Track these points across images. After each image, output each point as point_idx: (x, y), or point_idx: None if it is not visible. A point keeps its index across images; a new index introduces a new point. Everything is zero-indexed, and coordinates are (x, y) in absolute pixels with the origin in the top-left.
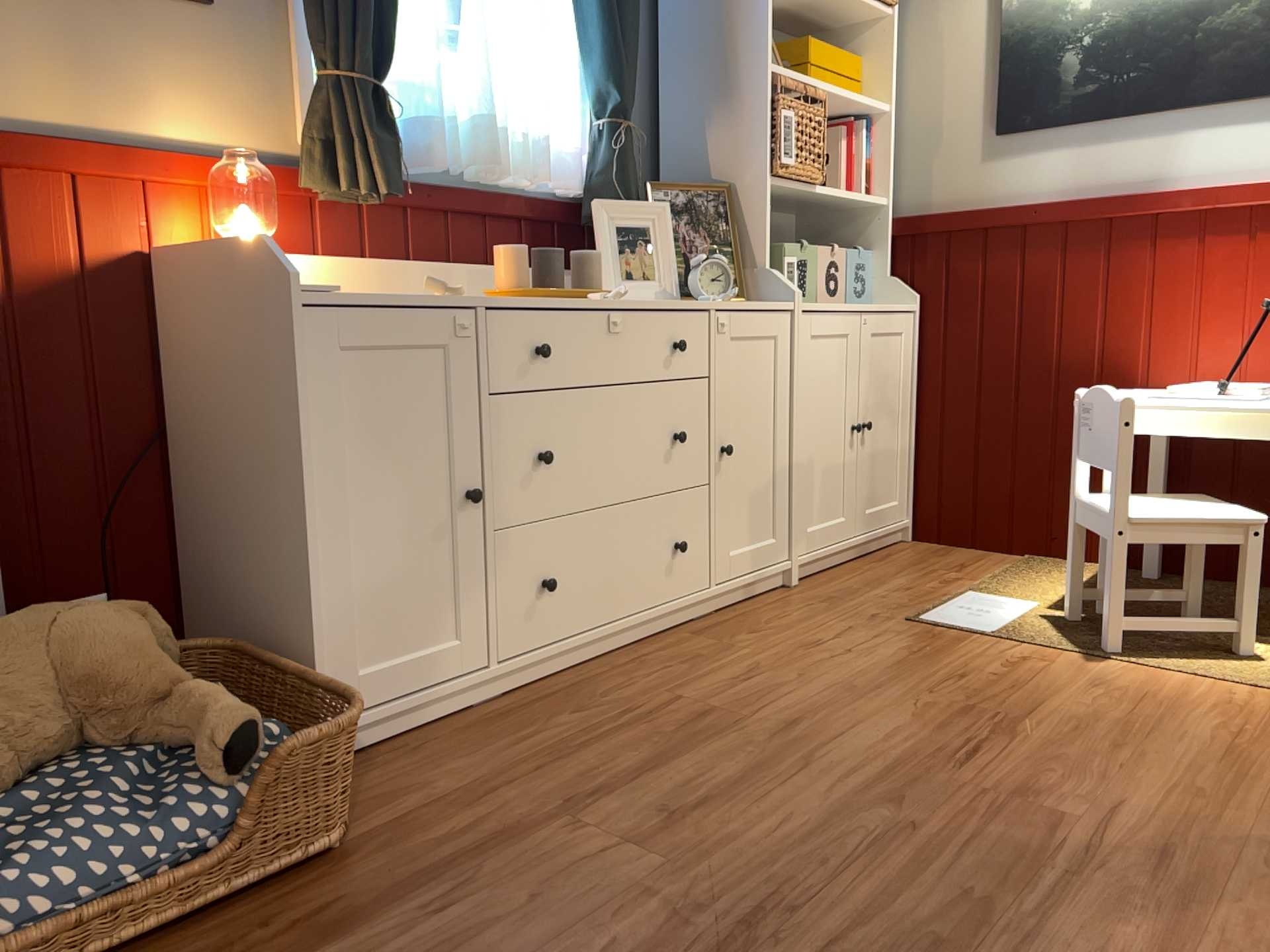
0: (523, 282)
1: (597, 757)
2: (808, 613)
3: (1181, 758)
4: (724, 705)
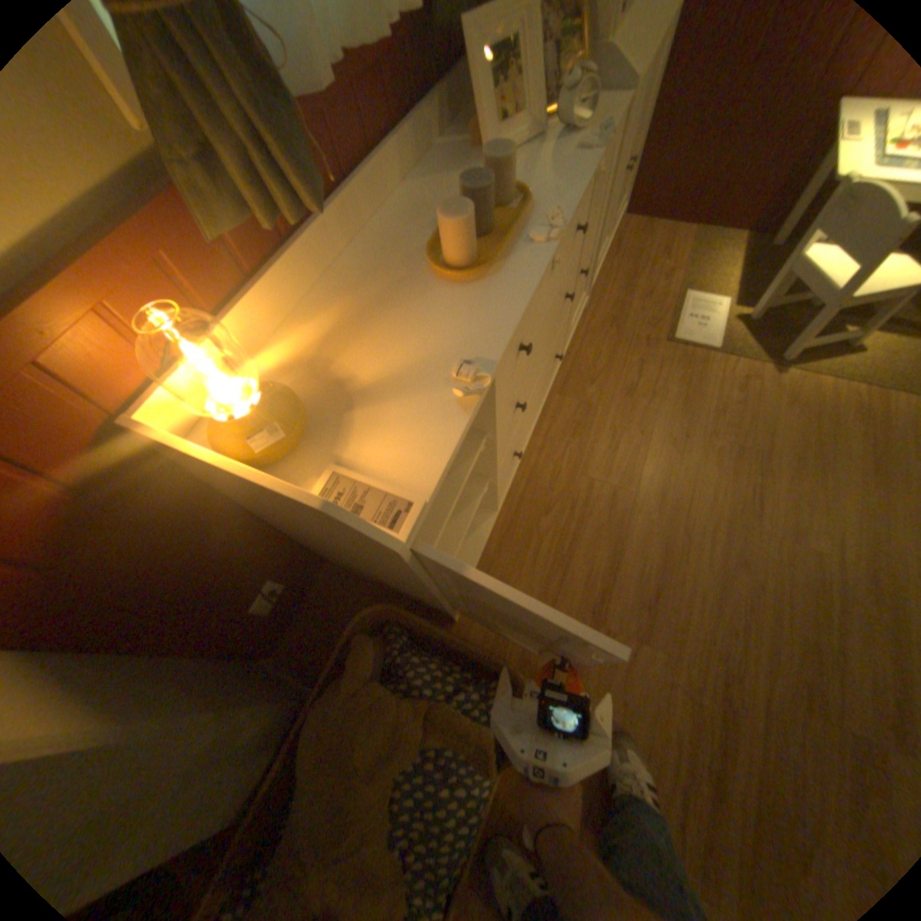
0: (472, 243)
1: (582, 558)
2: (608, 345)
3: (854, 477)
4: (617, 480)
